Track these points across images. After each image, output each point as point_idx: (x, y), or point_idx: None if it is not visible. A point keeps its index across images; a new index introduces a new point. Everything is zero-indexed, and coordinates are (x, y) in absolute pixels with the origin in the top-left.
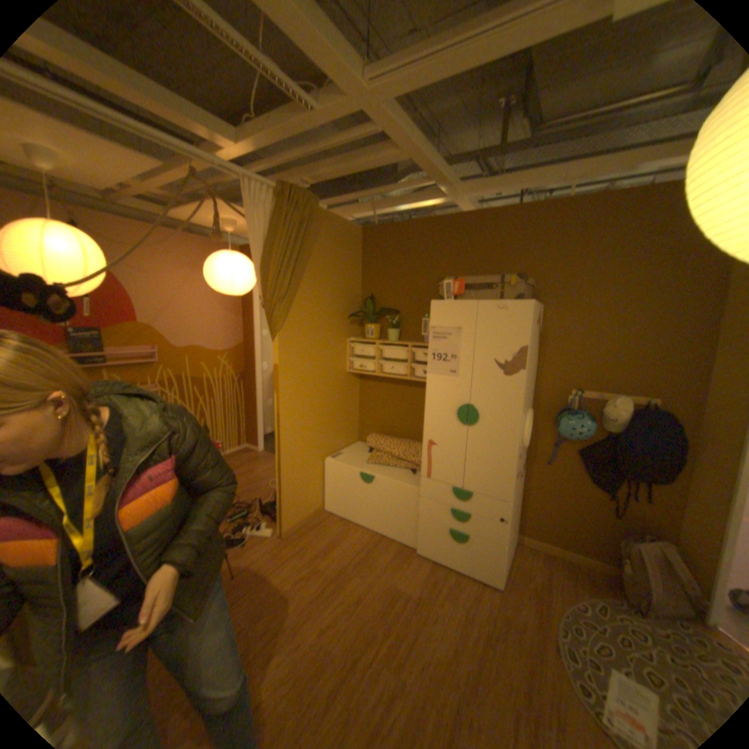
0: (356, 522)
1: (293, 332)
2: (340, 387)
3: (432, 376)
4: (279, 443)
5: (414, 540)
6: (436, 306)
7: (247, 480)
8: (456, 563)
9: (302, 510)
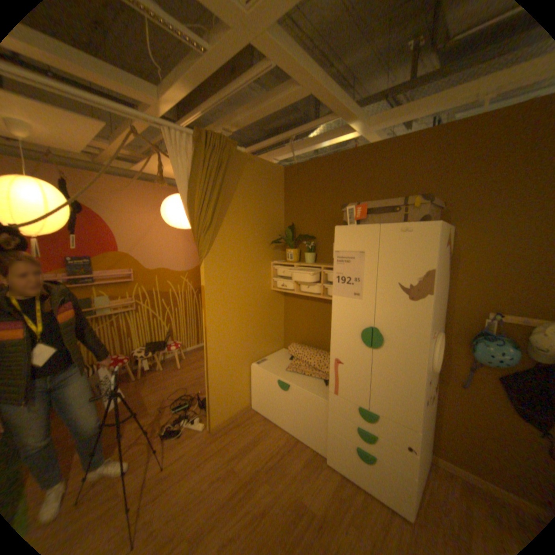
0: (277, 422)
1: (219, 258)
2: (266, 302)
3: (338, 297)
4: (208, 351)
5: (326, 449)
6: (340, 231)
7: (198, 374)
8: (365, 481)
9: (231, 408)
